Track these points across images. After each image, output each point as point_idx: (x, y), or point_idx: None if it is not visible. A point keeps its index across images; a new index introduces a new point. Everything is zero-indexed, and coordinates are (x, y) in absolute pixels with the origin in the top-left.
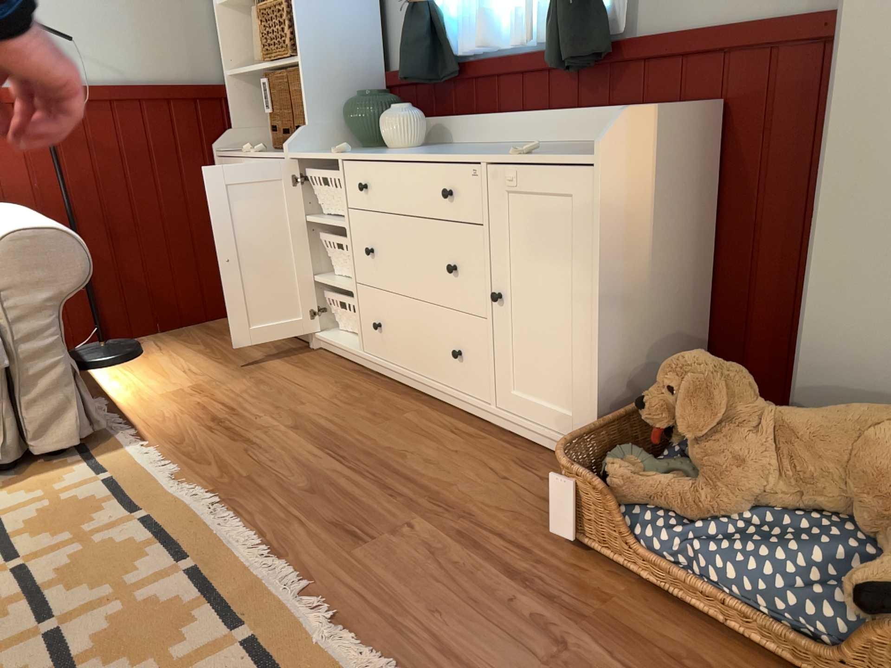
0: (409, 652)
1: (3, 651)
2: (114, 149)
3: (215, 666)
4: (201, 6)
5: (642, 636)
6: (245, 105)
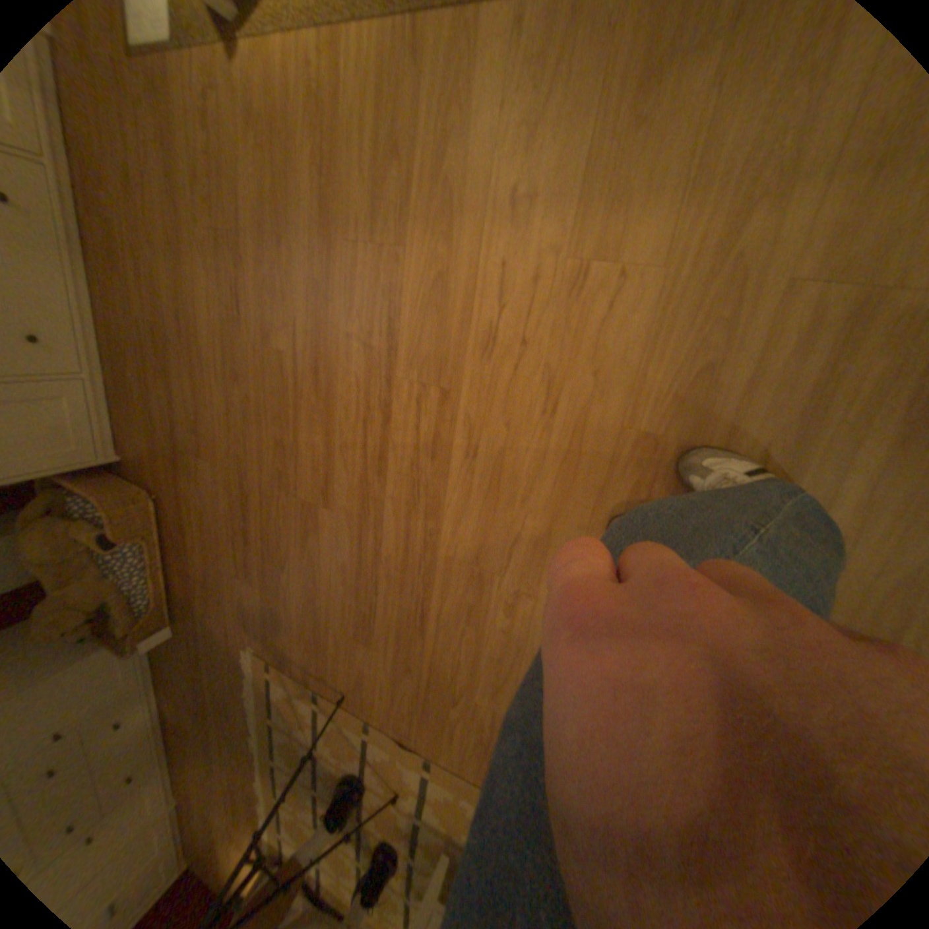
0: (229, 661)
1: (319, 800)
2: None
3: (272, 723)
4: None
5: (176, 590)
6: None
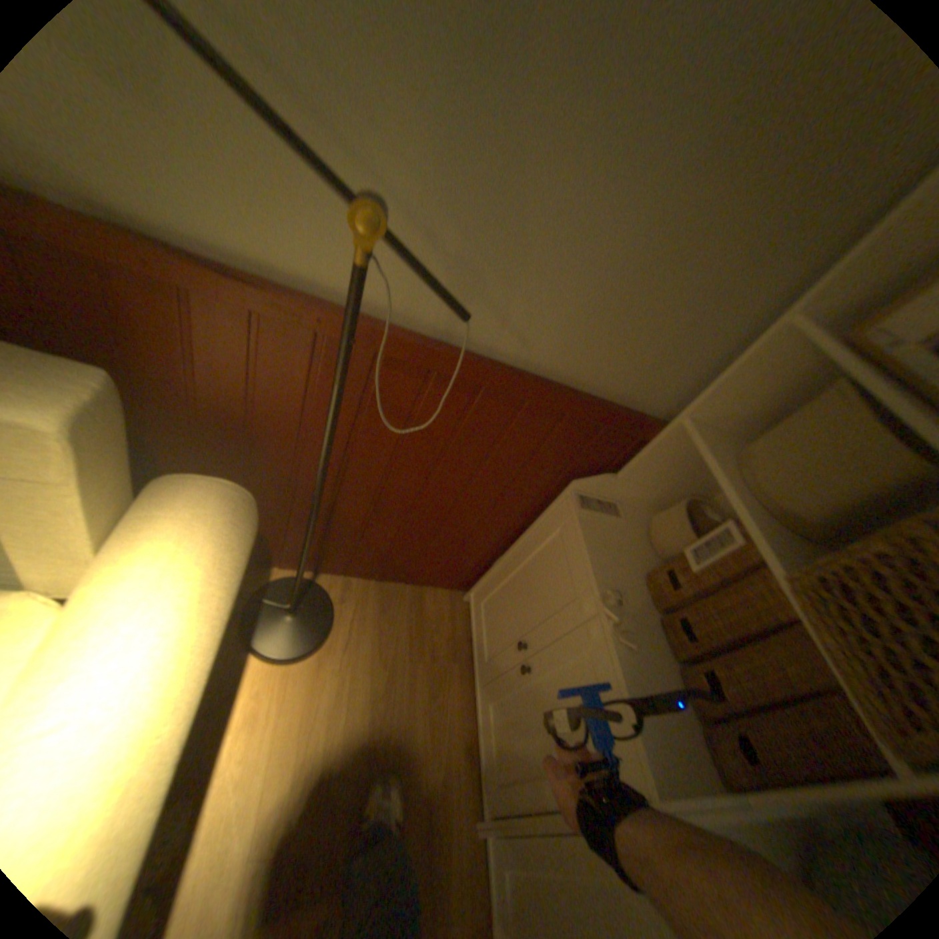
0: None
1: None
2: (441, 435)
3: None
4: (769, 293)
5: None
6: (669, 462)
